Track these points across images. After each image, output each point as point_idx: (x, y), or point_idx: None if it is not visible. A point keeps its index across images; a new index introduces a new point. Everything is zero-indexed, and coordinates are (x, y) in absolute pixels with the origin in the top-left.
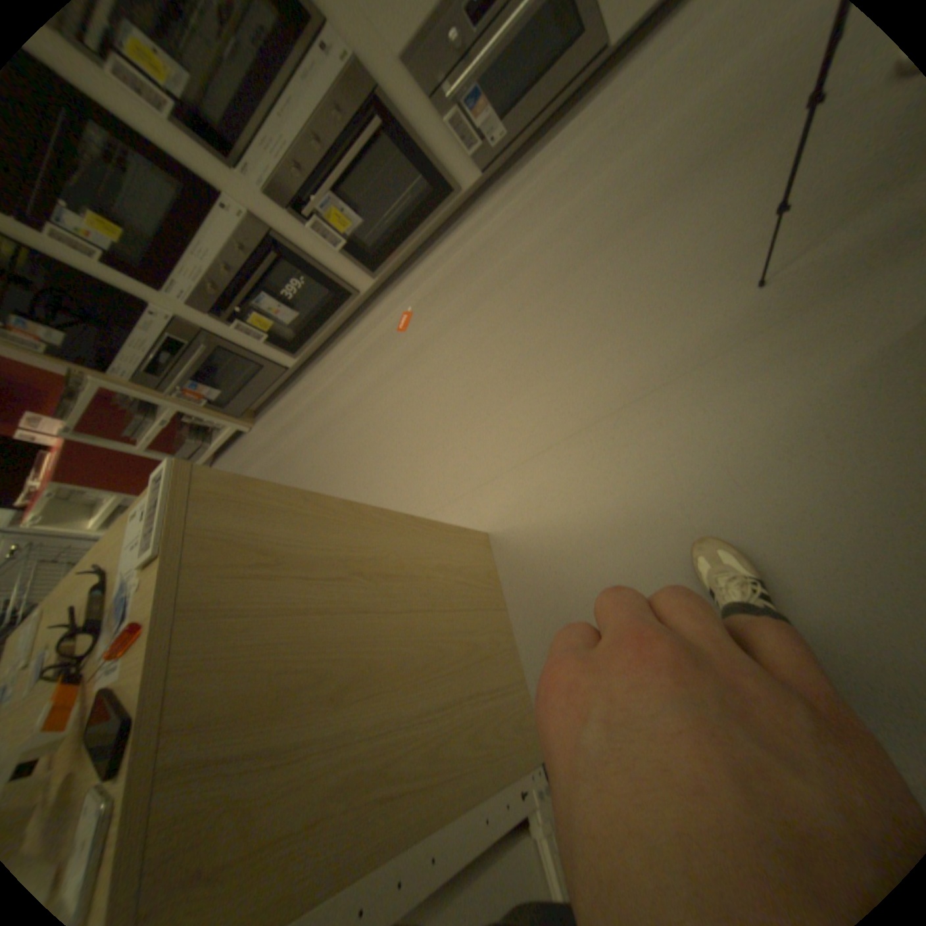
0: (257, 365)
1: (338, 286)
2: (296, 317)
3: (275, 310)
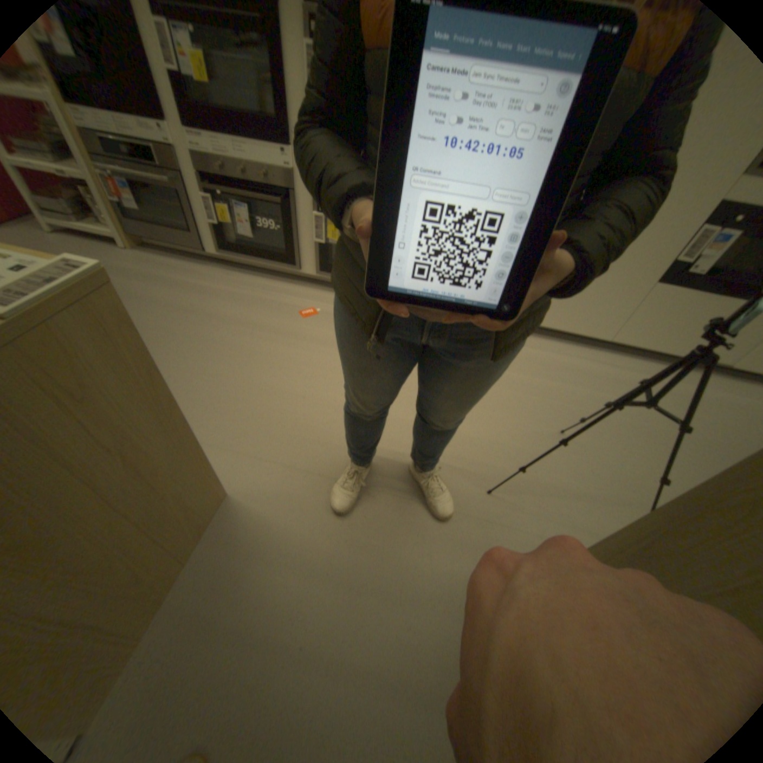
0: (182, 223)
1: (290, 250)
2: (245, 233)
3: (238, 216)
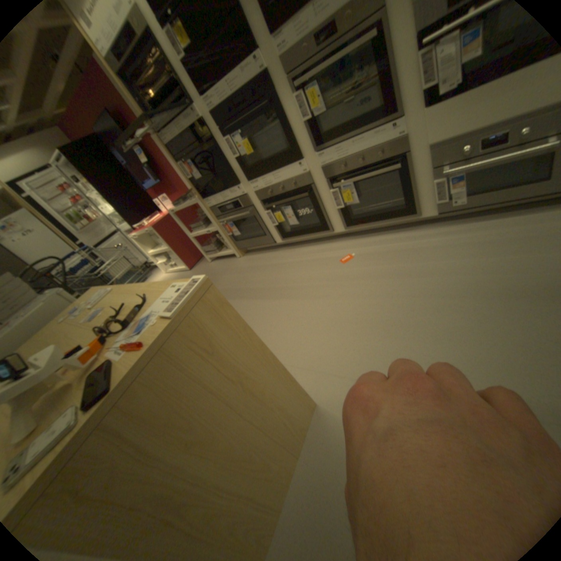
0: (263, 231)
1: (325, 221)
2: (295, 222)
3: (289, 214)
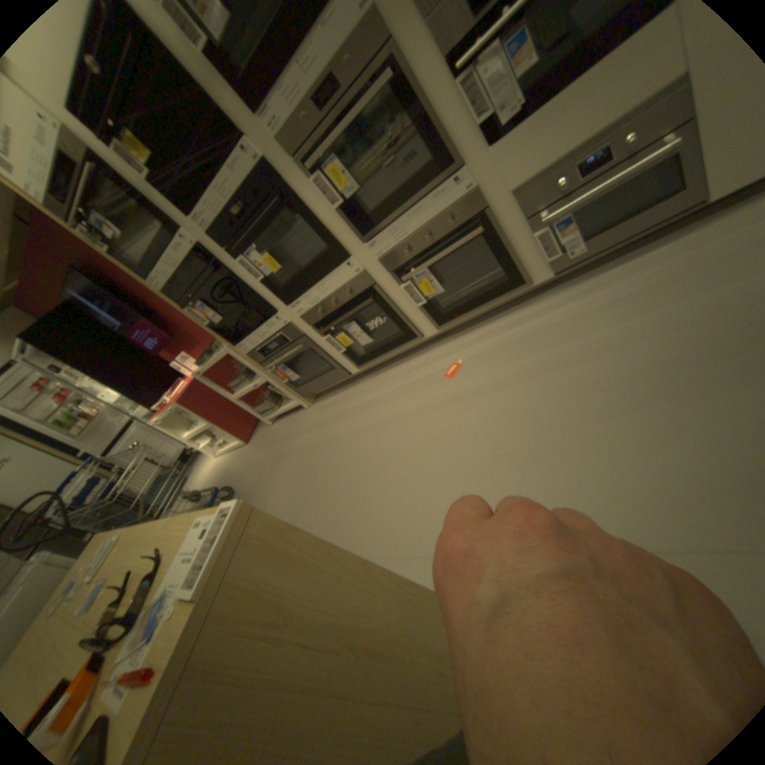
0: (330, 363)
1: (408, 327)
2: (370, 339)
3: (357, 332)
